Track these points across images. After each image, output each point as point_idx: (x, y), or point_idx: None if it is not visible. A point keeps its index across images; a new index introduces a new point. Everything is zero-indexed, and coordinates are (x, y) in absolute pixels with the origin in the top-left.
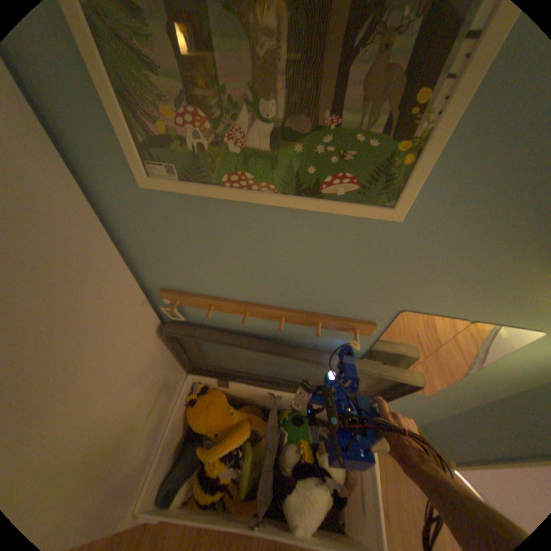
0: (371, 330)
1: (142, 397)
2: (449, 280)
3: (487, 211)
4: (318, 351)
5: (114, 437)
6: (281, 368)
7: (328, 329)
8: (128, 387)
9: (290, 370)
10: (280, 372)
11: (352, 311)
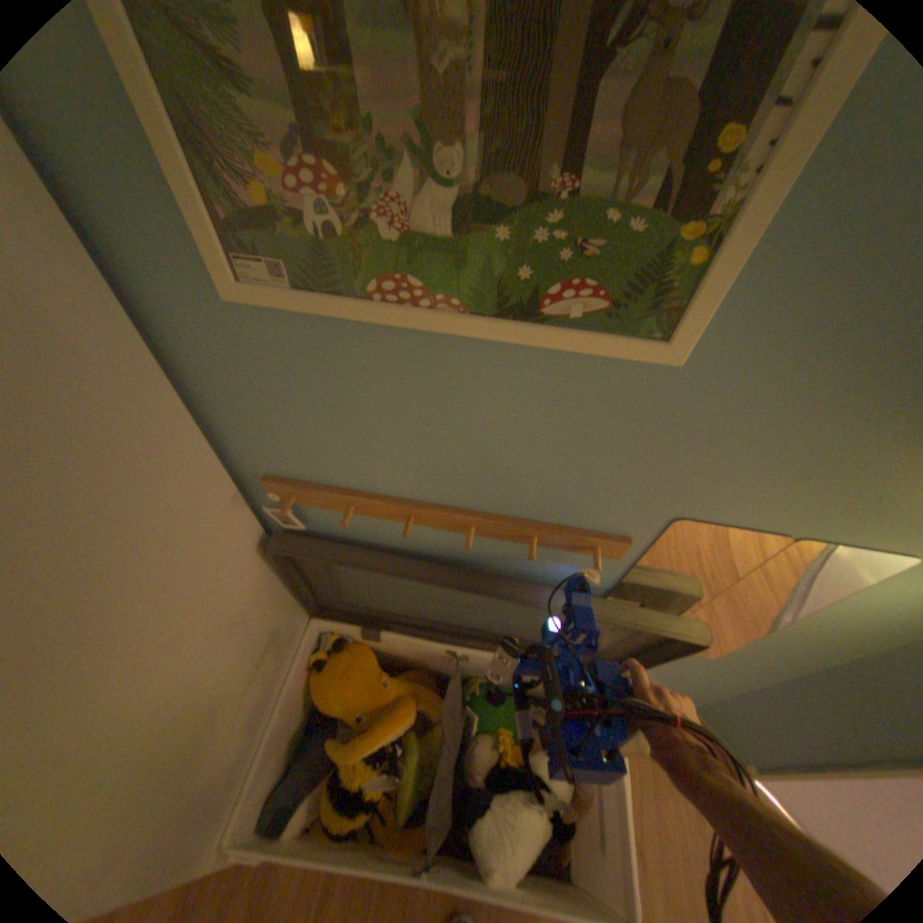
0: (623, 550)
1: (234, 658)
2: (760, 469)
3: (833, 349)
4: (532, 584)
5: (184, 725)
6: (469, 610)
7: (550, 548)
8: (209, 642)
9: (484, 613)
10: (467, 617)
11: (590, 518)
